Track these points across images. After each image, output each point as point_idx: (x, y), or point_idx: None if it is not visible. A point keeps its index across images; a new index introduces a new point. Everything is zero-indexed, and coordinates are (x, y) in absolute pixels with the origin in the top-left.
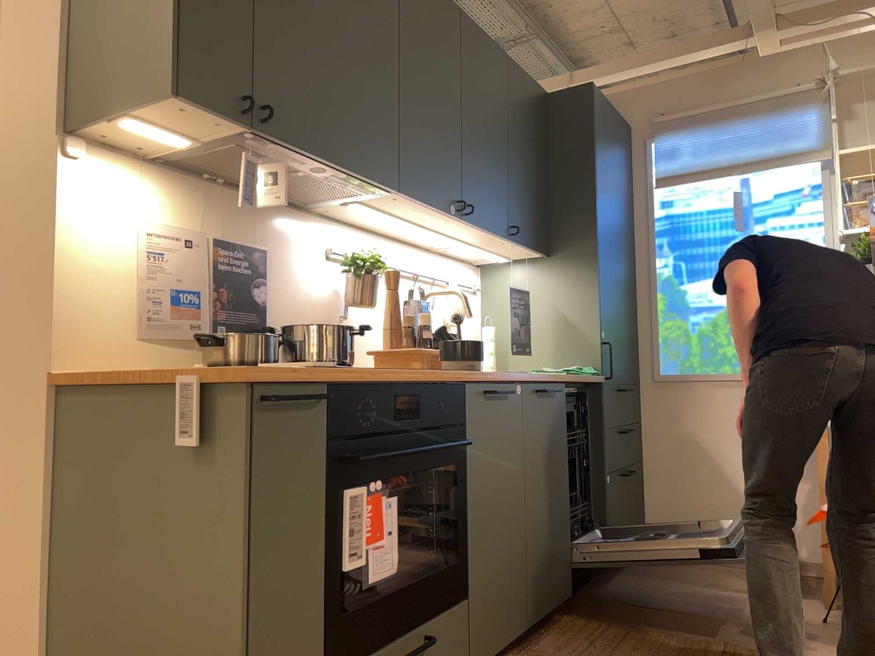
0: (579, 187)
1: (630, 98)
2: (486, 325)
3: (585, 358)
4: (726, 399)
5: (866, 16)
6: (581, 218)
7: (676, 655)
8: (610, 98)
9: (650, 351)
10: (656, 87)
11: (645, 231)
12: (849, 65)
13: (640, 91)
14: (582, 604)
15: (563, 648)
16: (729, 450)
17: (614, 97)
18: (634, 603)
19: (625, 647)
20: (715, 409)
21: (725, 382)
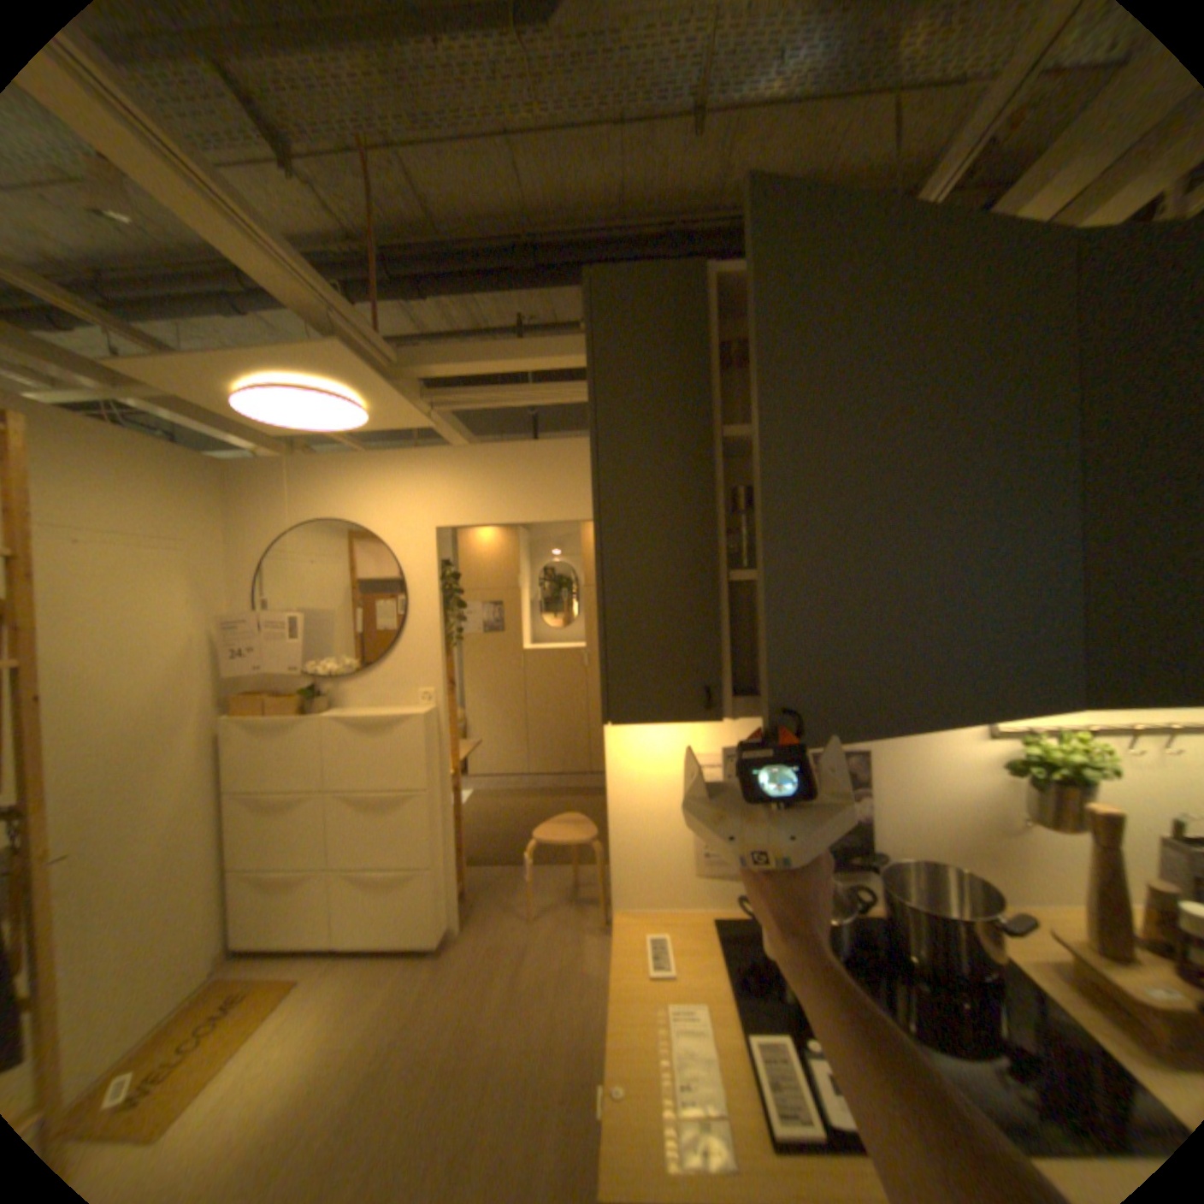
0: None
1: None
2: None
3: None
4: None
5: None
6: None
7: None
8: None
9: None
10: None
11: None
12: None
13: None
14: None
15: None
16: None
17: None
18: None
19: None
20: None
21: None
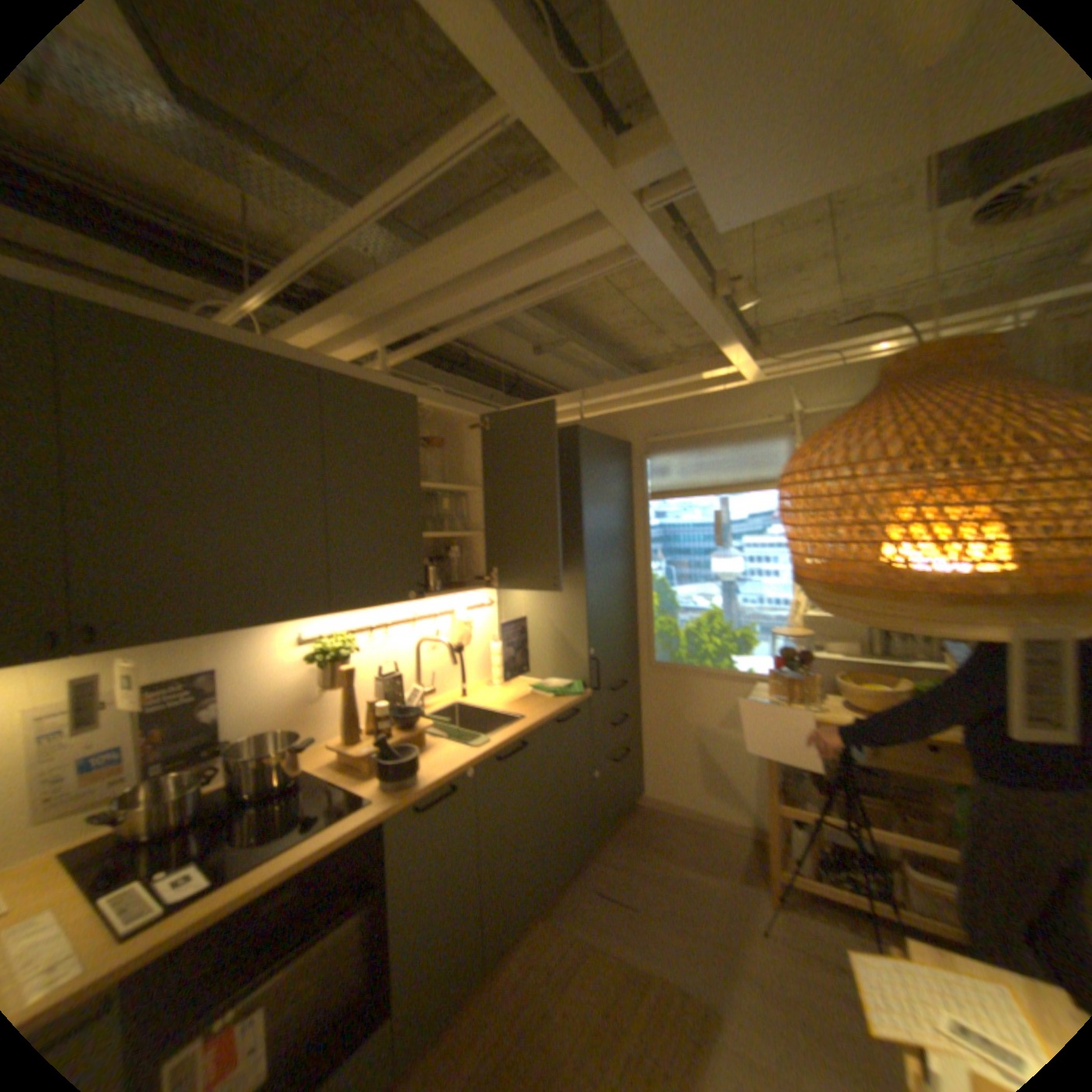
0: (570, 521)
1: (631, 417)
2: (494, 640)
3: (576, 673)
4: (708, 690)
5: (835, 353)
6: (571, 550)
7: (614, 1004)
8: (615, 415)
9: (647, 641)
10: (651, 408)
11: (643, 537)
12: (819, 398)
13: (638, 410)
14: (564, 897)
15: (519, 987)
16: (709, 733)
17: (618, 414)
18: (609, 897)
19: (575, 986)
20: (699, 697)
21: (707, 675)
